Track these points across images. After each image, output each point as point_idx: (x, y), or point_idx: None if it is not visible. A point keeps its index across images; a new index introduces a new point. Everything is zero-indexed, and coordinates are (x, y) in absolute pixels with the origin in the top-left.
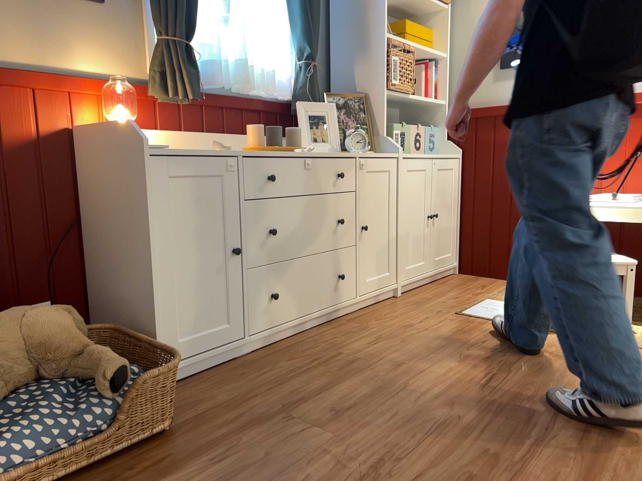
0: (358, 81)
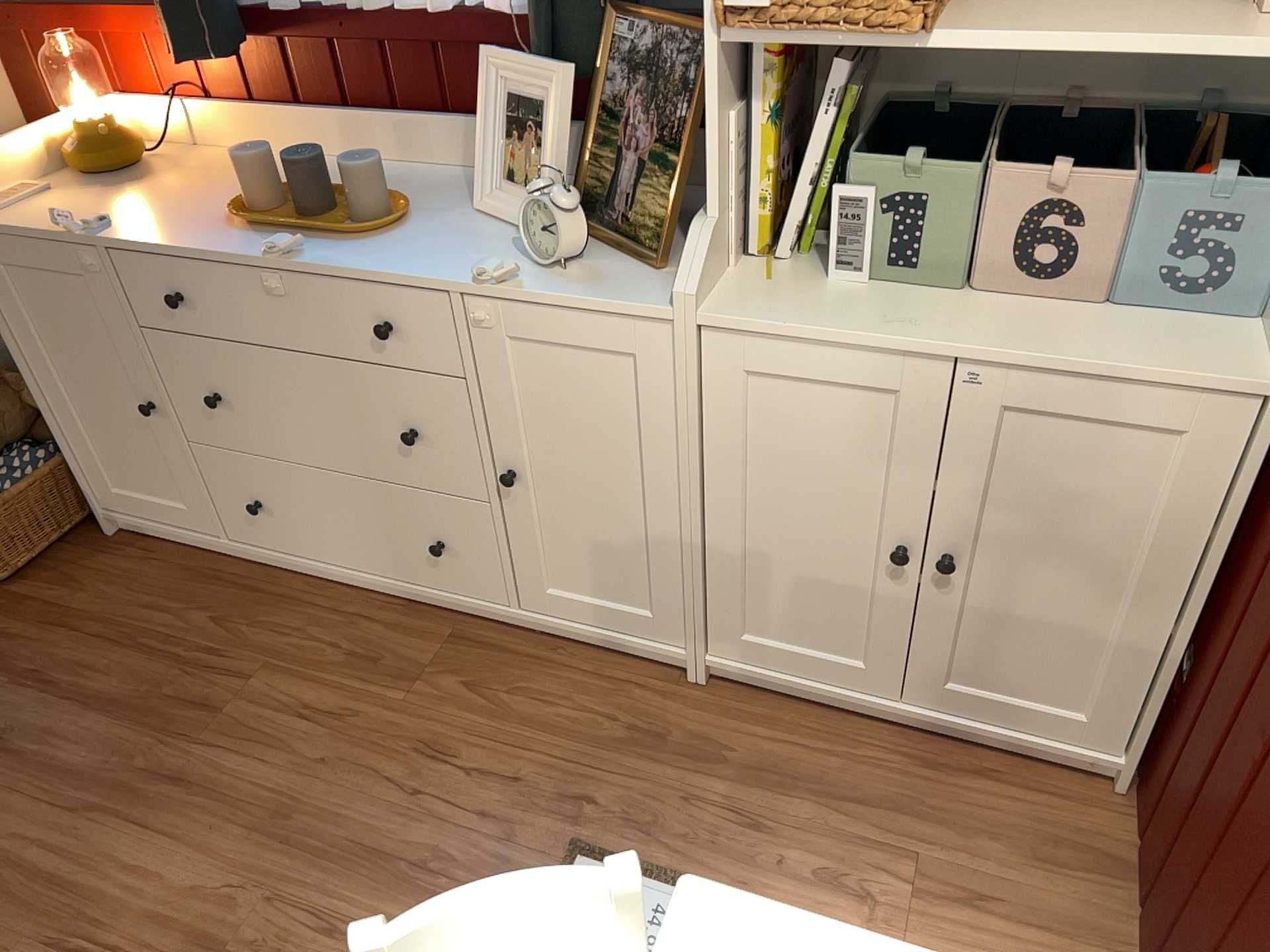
0: None
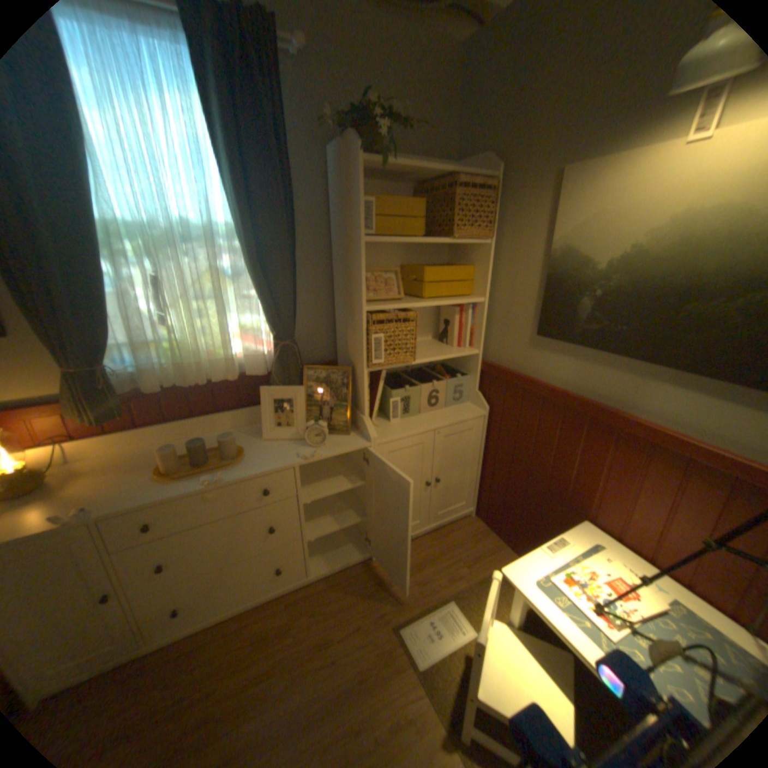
0: (350, 348)
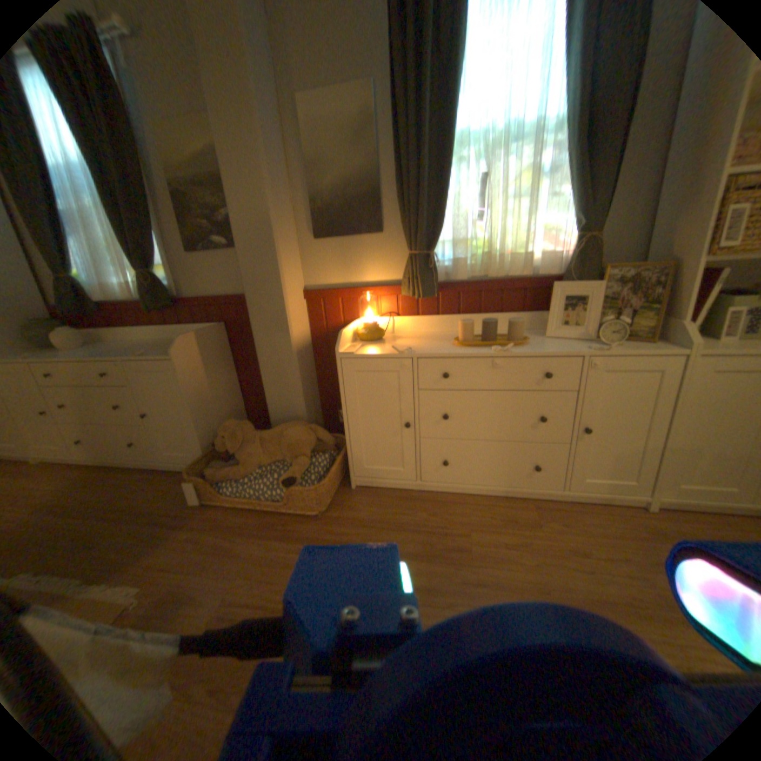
0: (676, 241)
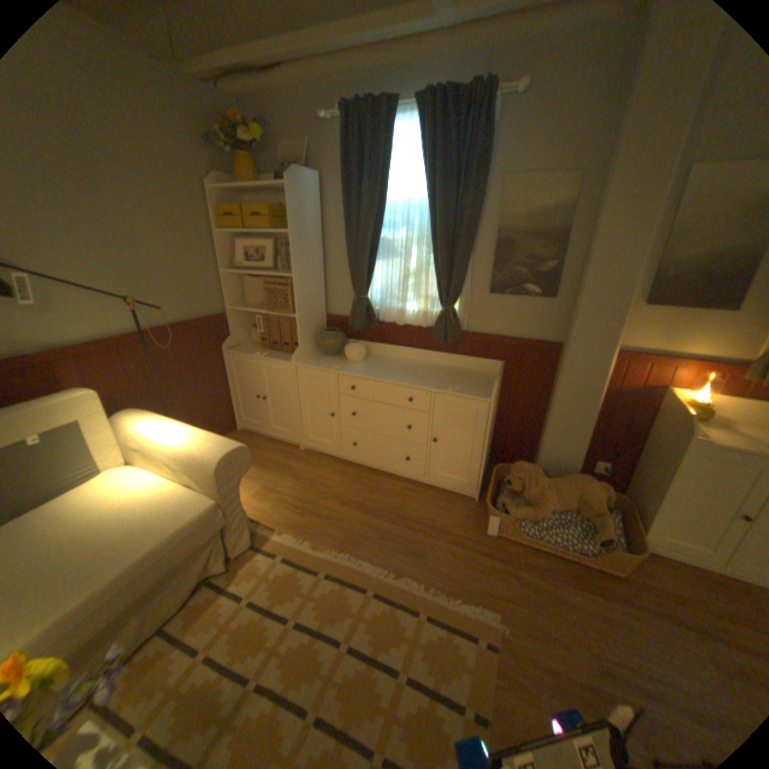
0: None
